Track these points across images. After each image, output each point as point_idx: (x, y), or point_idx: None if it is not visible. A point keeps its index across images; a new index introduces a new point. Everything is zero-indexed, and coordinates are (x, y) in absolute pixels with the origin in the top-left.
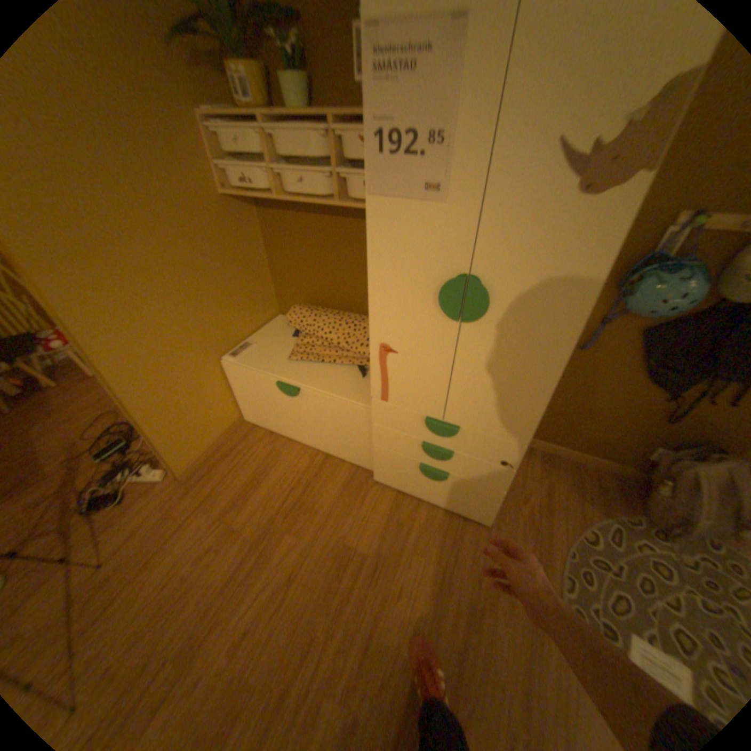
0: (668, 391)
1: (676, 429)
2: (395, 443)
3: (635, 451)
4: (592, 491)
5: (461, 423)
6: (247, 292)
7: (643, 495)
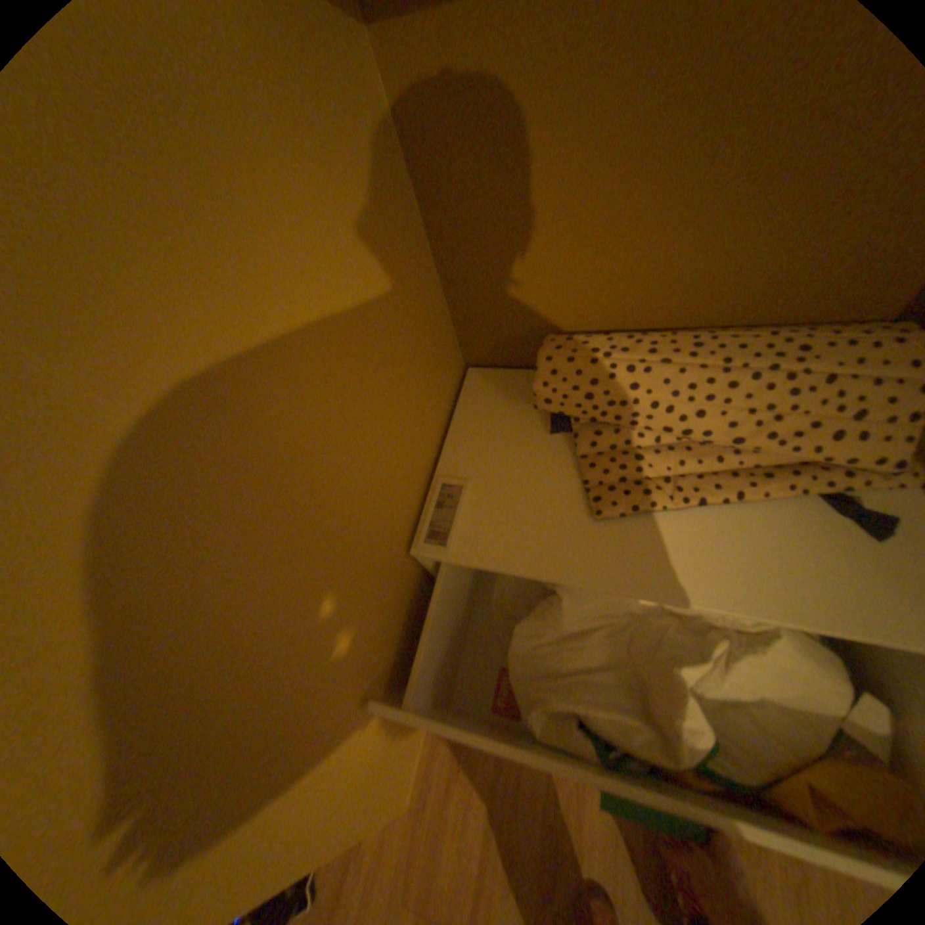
0: None
1: None
2: None
3: None
4: None
5: None
6: (407, 351)
7: None
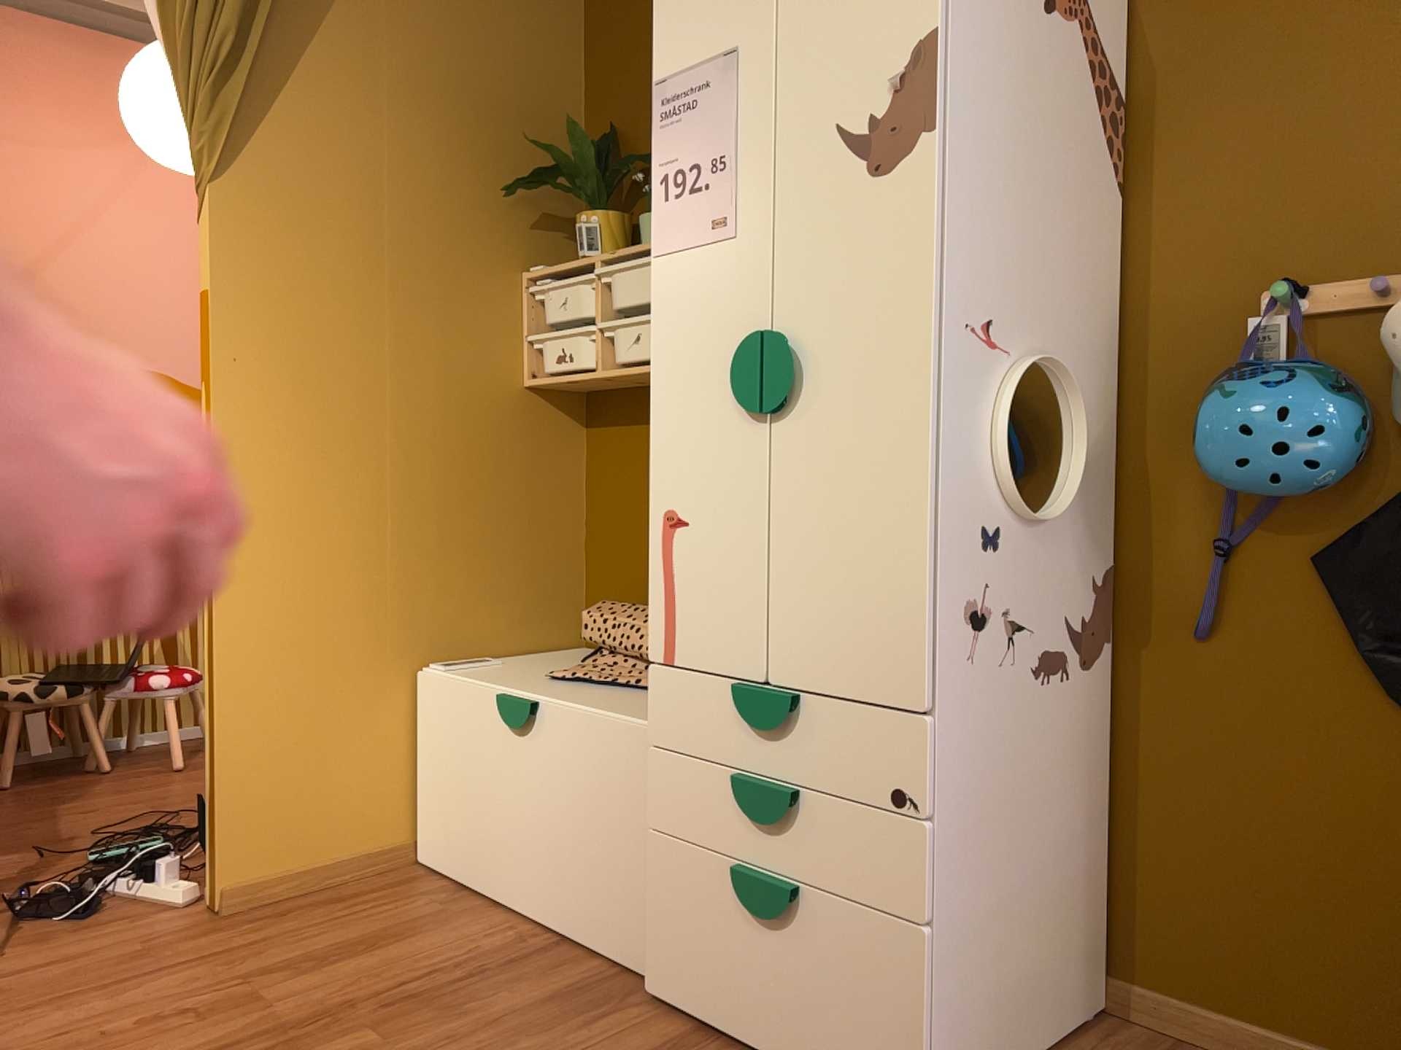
0: None
1: None
2: (689, 806)
3: None
4: None
5: (801, 682)
6: (520, 564)
7: None
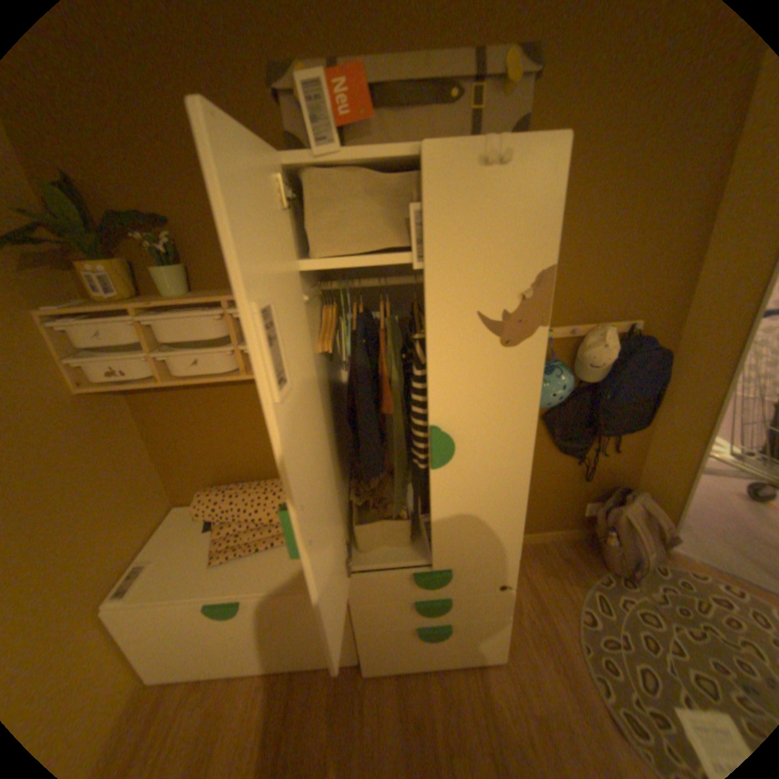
0: (575, 457)
1: (592, 484)
2: (383, 618)
3: (573, 514)
4: (562, 567)
5: (452, 565)
6: (124, 498)
7: (598, 552)
